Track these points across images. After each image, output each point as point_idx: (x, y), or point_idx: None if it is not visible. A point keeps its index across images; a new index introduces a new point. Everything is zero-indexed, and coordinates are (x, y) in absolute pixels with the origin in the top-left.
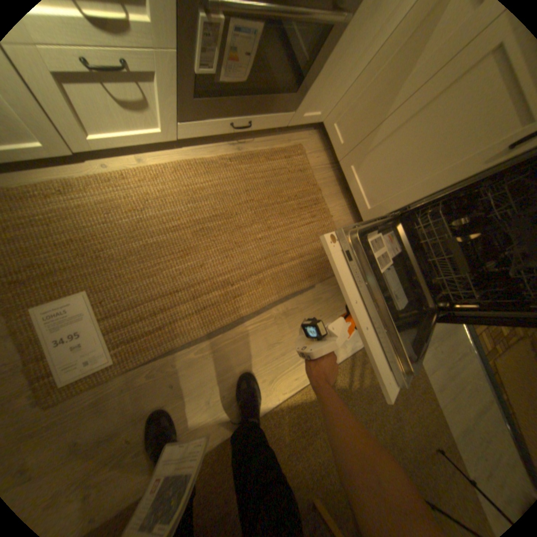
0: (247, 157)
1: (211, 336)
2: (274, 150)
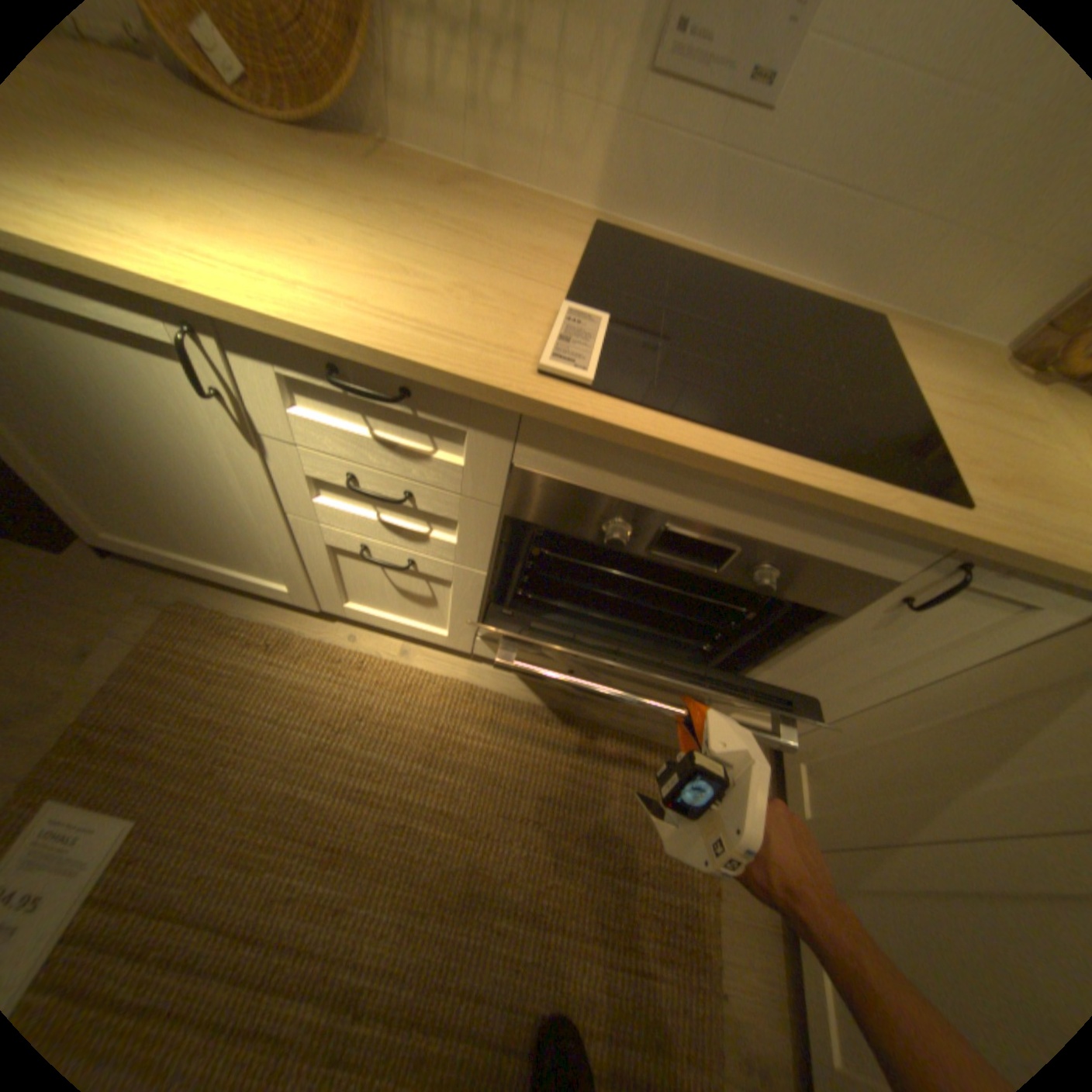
0: (585, 730)
1: None
2: (650, 744)
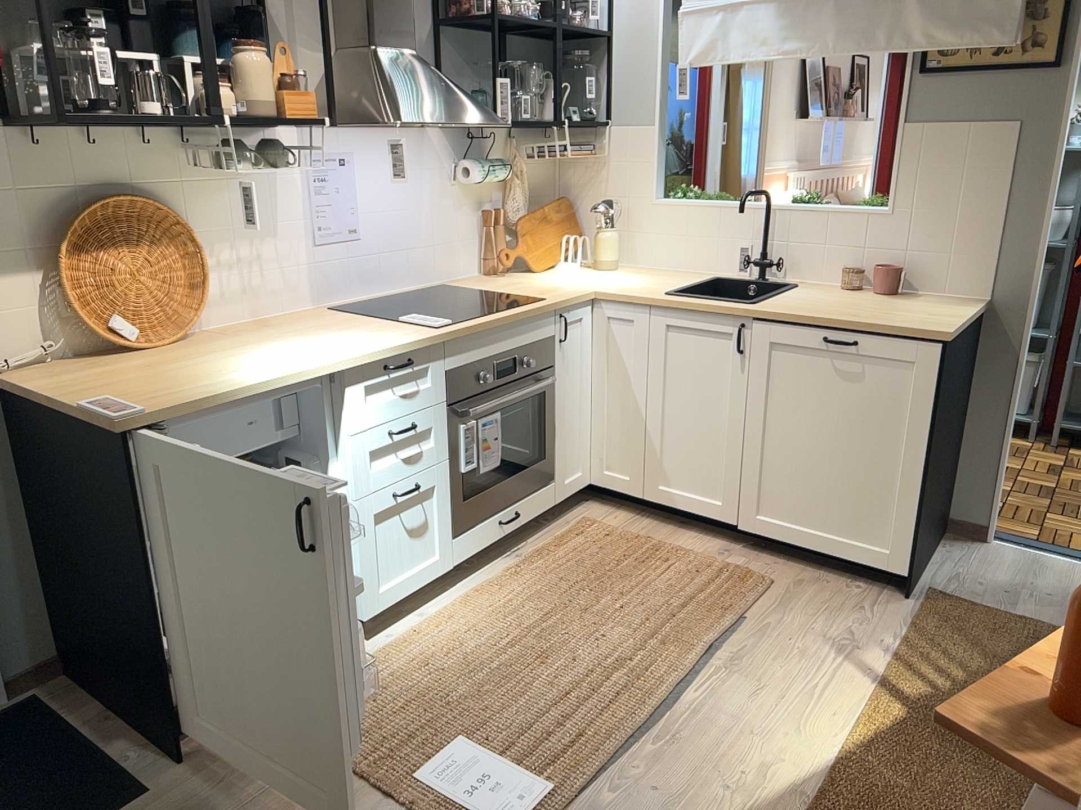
0: (535, 556)
1: (658, 719)
2: (560, 537)
